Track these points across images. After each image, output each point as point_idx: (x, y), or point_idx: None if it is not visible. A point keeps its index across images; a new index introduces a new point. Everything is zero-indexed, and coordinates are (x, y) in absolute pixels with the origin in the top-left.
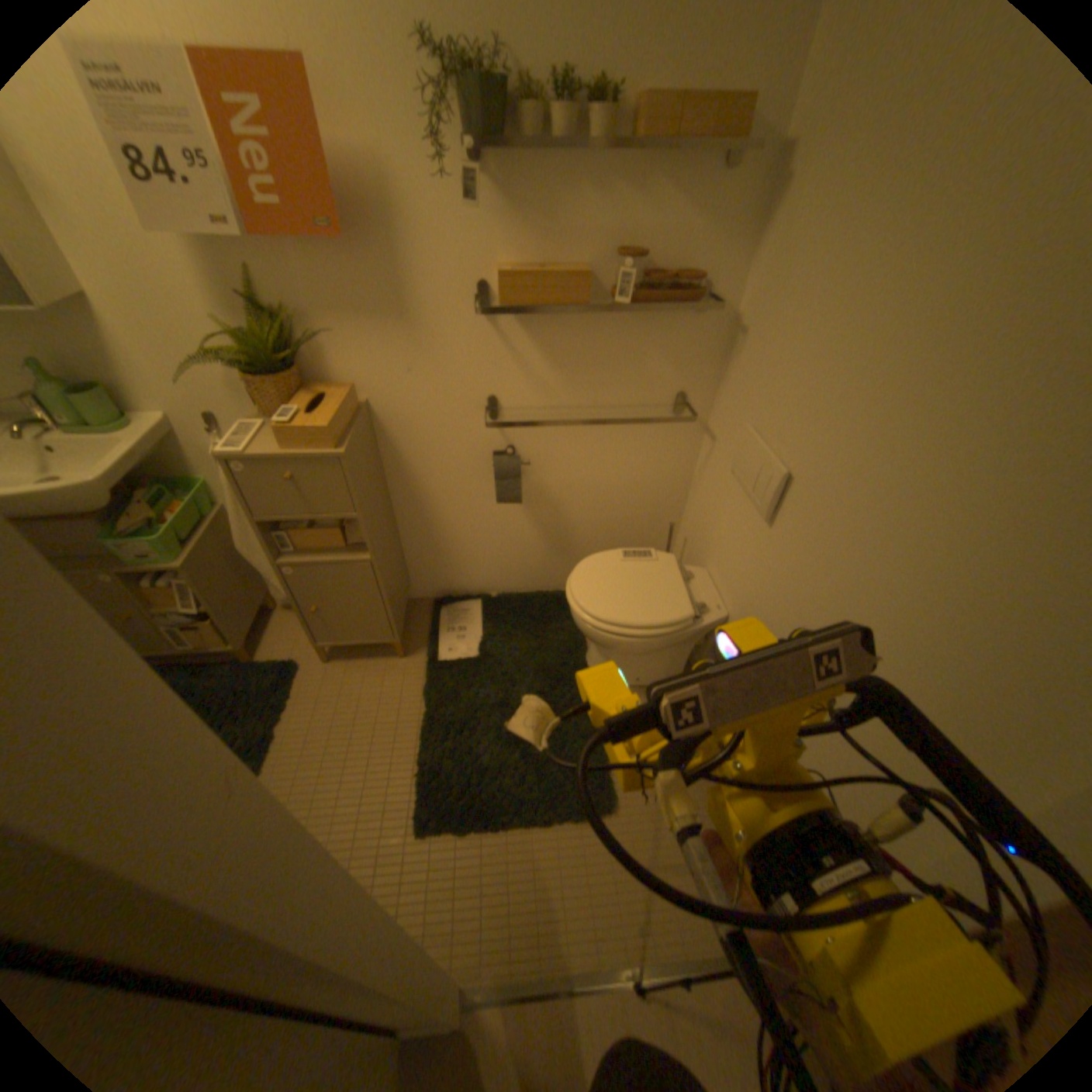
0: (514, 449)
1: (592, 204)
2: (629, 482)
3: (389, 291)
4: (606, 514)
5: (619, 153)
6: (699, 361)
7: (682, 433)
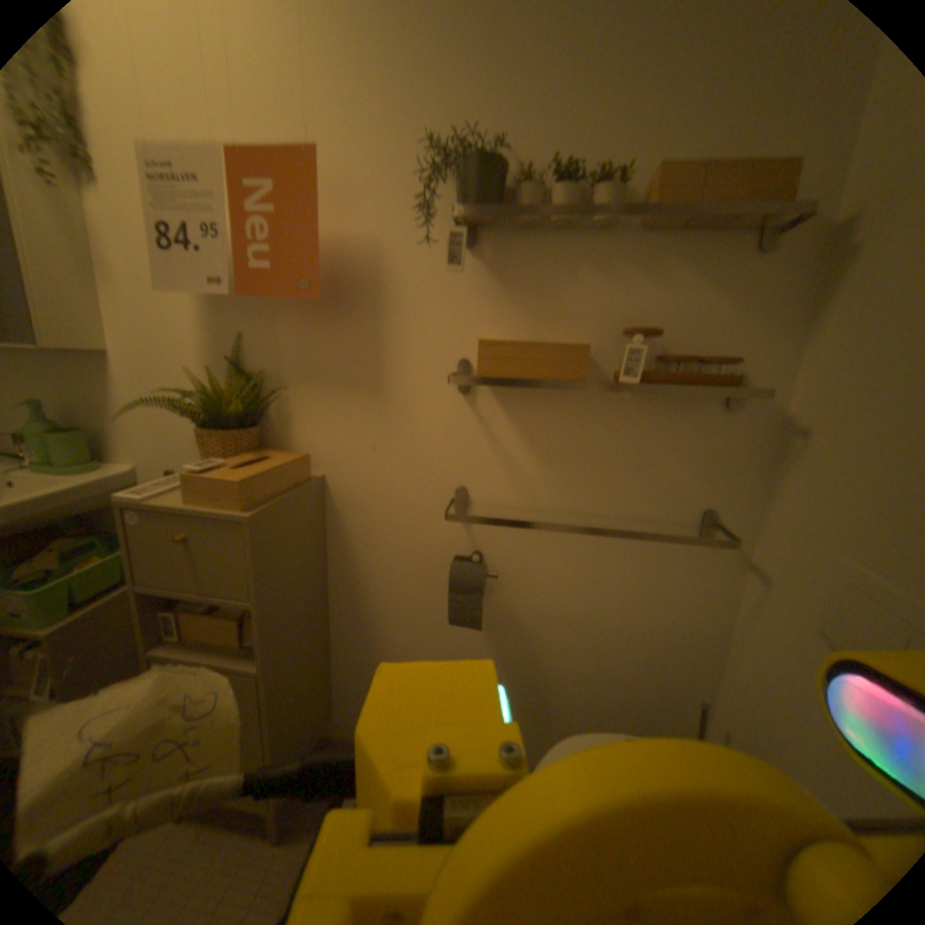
0: (483, 556)
1: (595, 285)
2: (638, 625)
3: (367, 365)
4: (604, 668)
5: (629, 237)
6: (738, 470)
7: (717, 566)
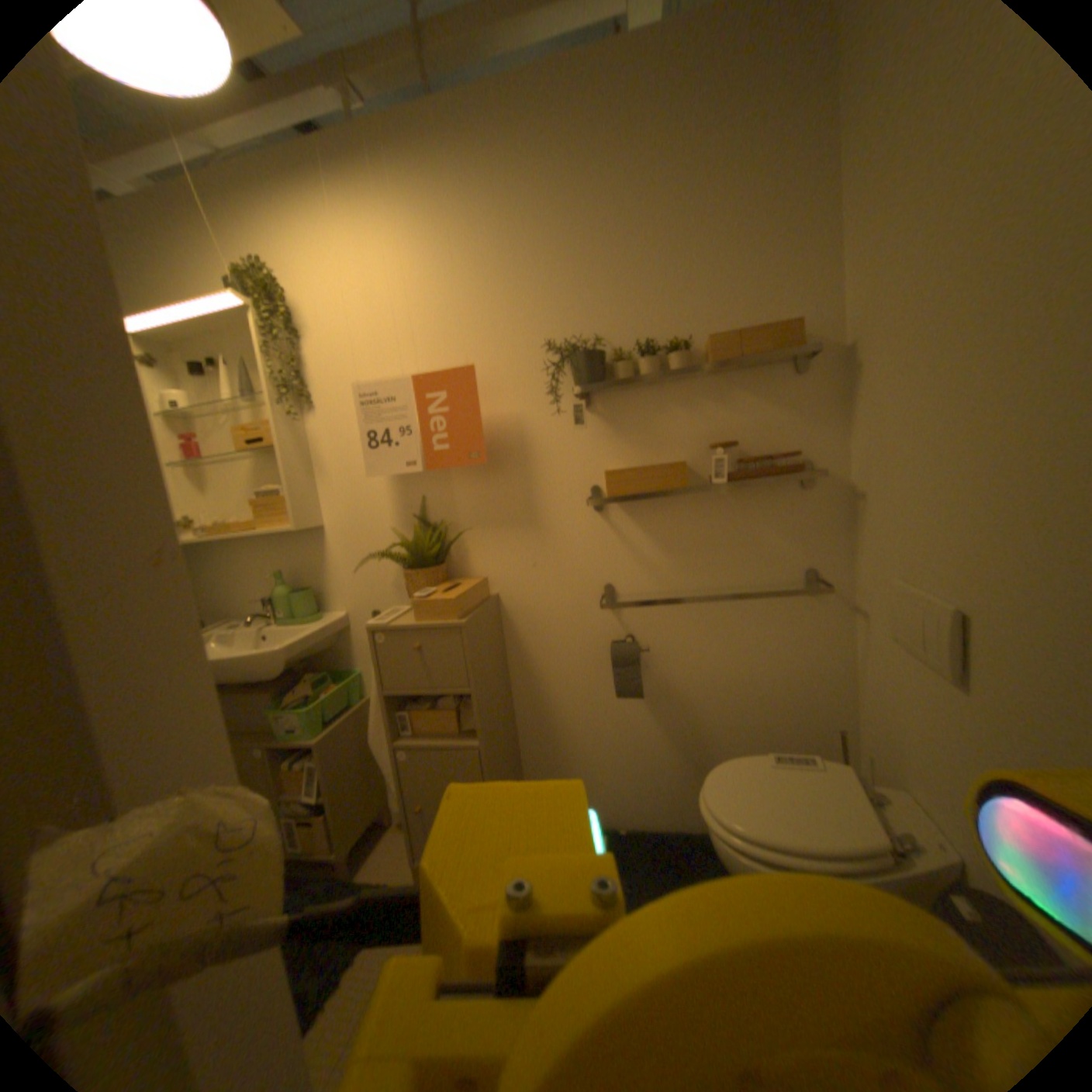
0: (635, 637)
1: (683, 415)
2: (776, 676)
3: (522, 500)
4: (755, 719)
5: (701, 378)
6: (826, 532)
7: (829, 613)
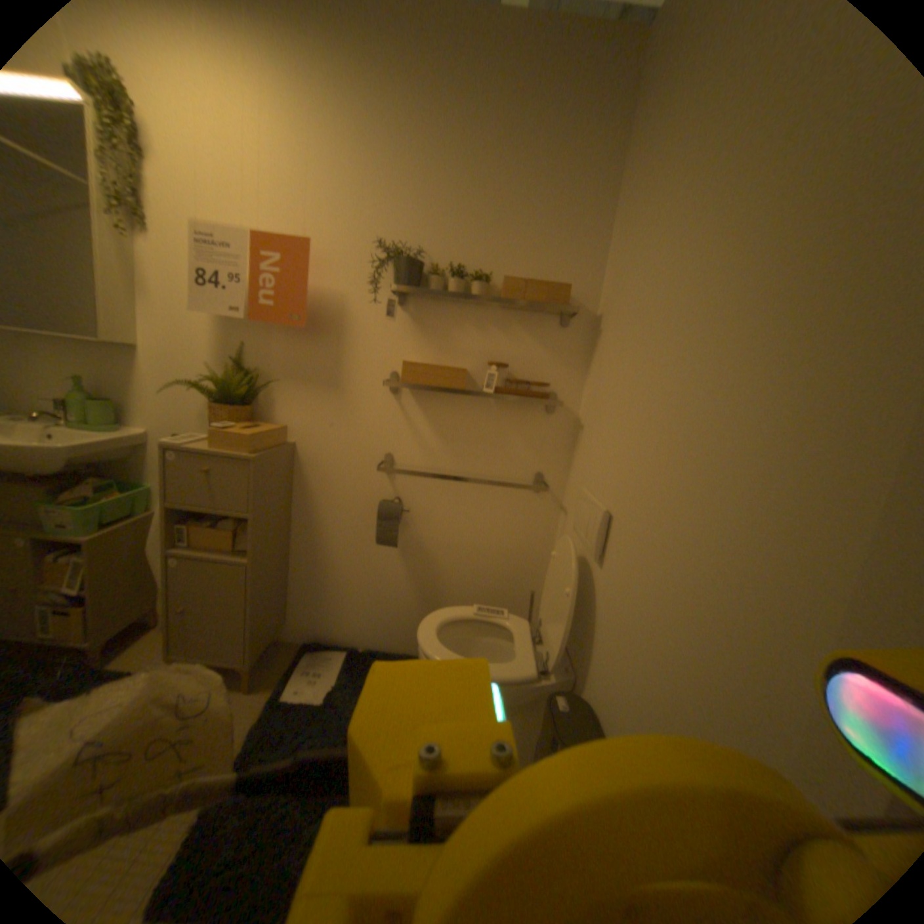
0: (402, 499)
1: (474, 333)
2: (498, 545)
3: (331, 368)
4: (477, 575)
5: (493, 308)
6: (554, 447)
7: (543, 506)
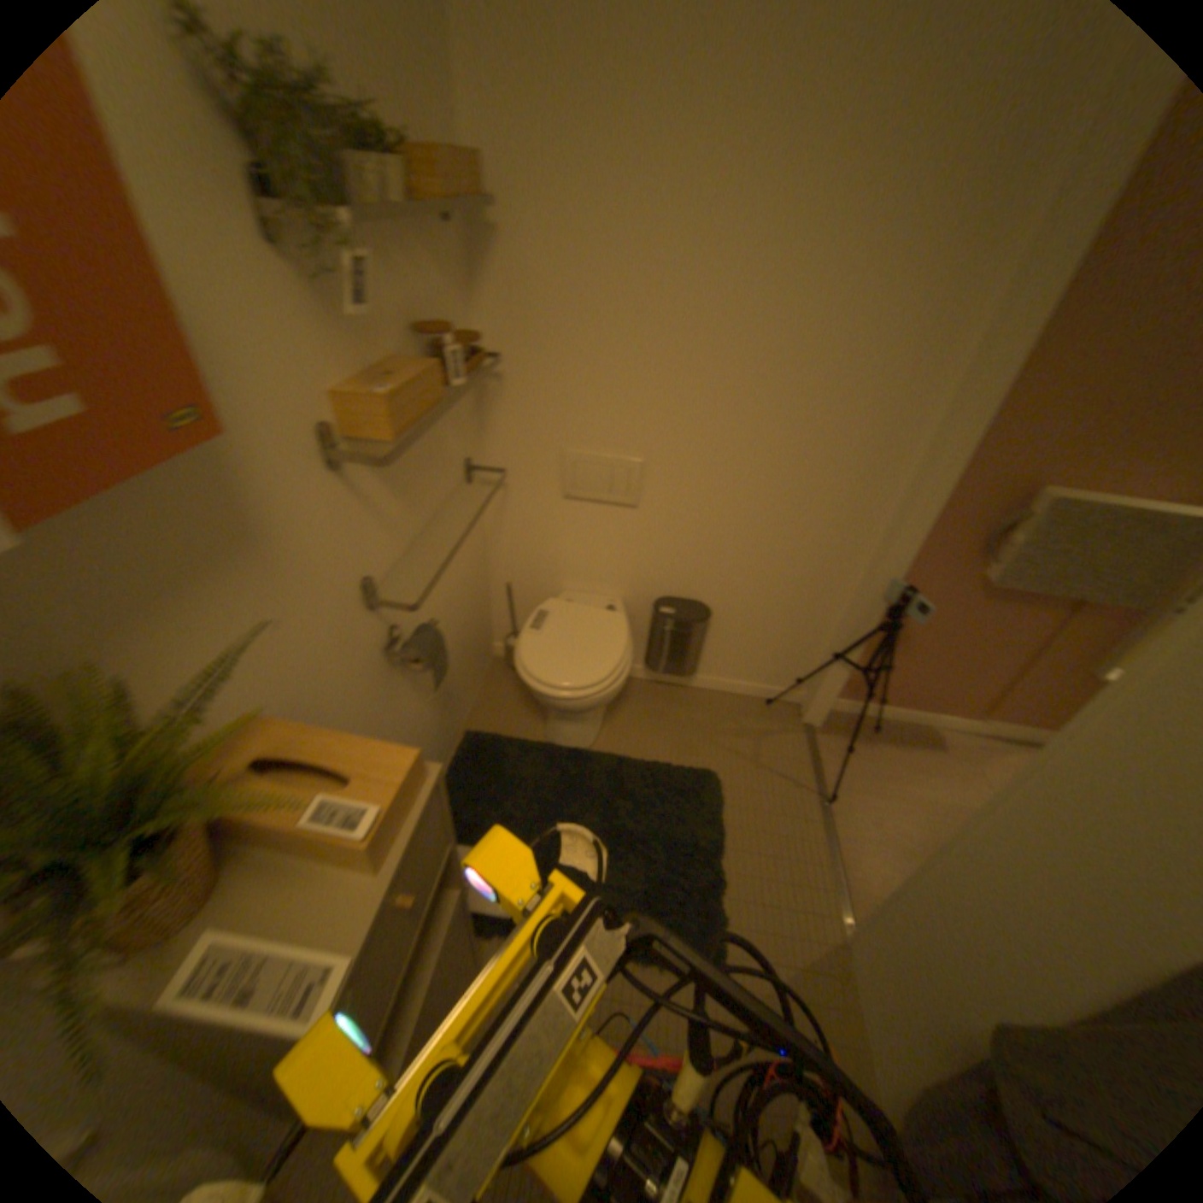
0: (397, 626)
1: (385, 279)
2: (464, 576)
3: (221, 505)
4: (460, 625)
5: (390, 213)
6: (470, 421)
7: (476, 498)
